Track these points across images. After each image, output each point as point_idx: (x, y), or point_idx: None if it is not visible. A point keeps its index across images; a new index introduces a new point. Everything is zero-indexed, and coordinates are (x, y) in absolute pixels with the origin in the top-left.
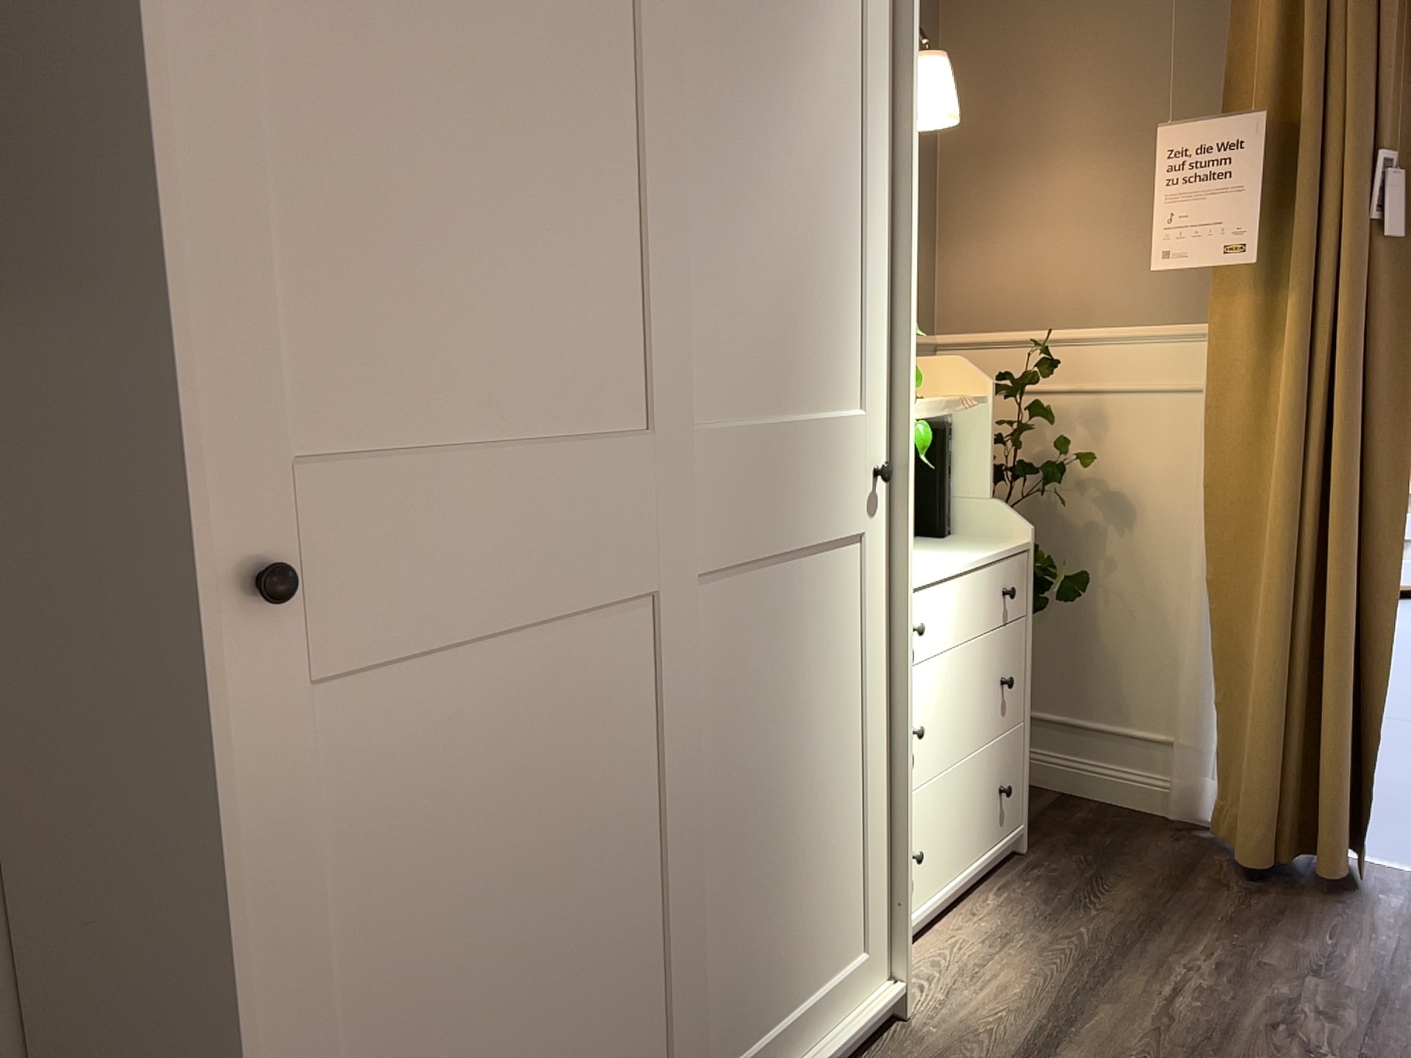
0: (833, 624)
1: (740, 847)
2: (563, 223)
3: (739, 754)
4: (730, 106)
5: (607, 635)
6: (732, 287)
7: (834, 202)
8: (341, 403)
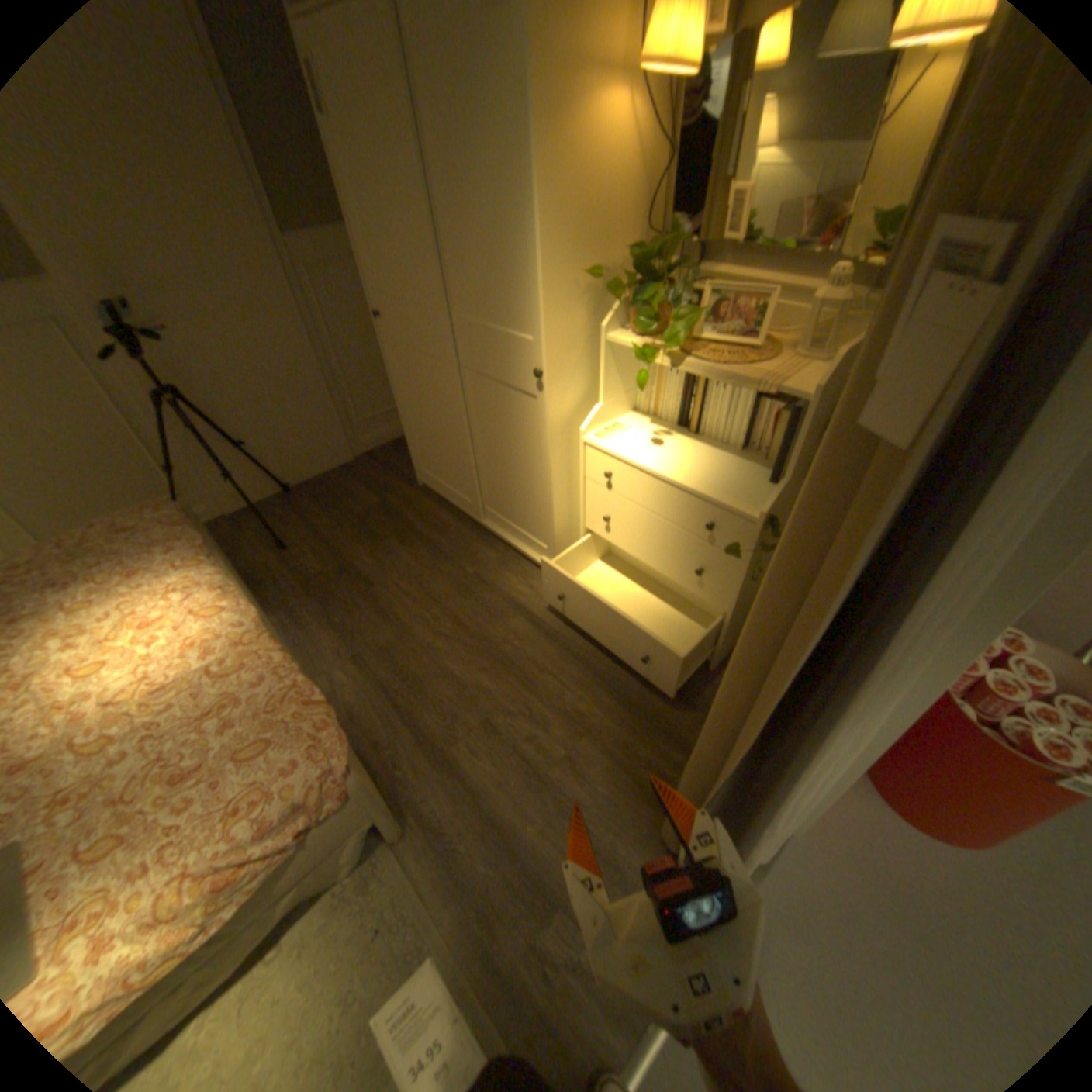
0: (528, 428)
1: (492, 468)
2: (396, 227)
3: (488, 439)
4: (447, 157)
5: (432, 366)
6: (461, 253)
7: (510, 204)
8: (371, 276)
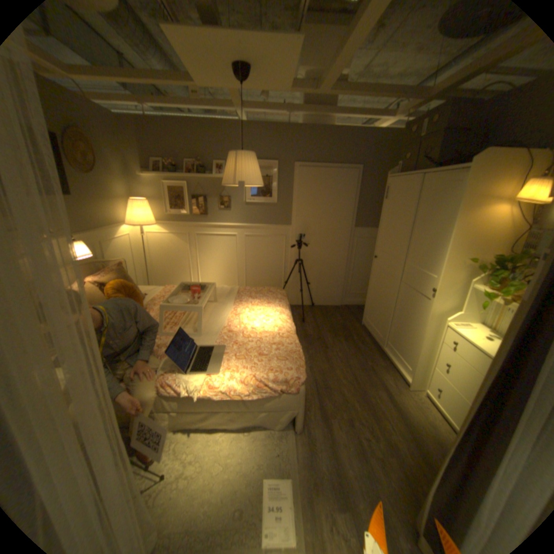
0: (422, 311)
1: (399, 325)
2: (396, 231)
3: (402, 312)
4: (425, 215)
5: (390, 278)
6: (418, 243)
7: (444, 232)
8: (380, 244)
